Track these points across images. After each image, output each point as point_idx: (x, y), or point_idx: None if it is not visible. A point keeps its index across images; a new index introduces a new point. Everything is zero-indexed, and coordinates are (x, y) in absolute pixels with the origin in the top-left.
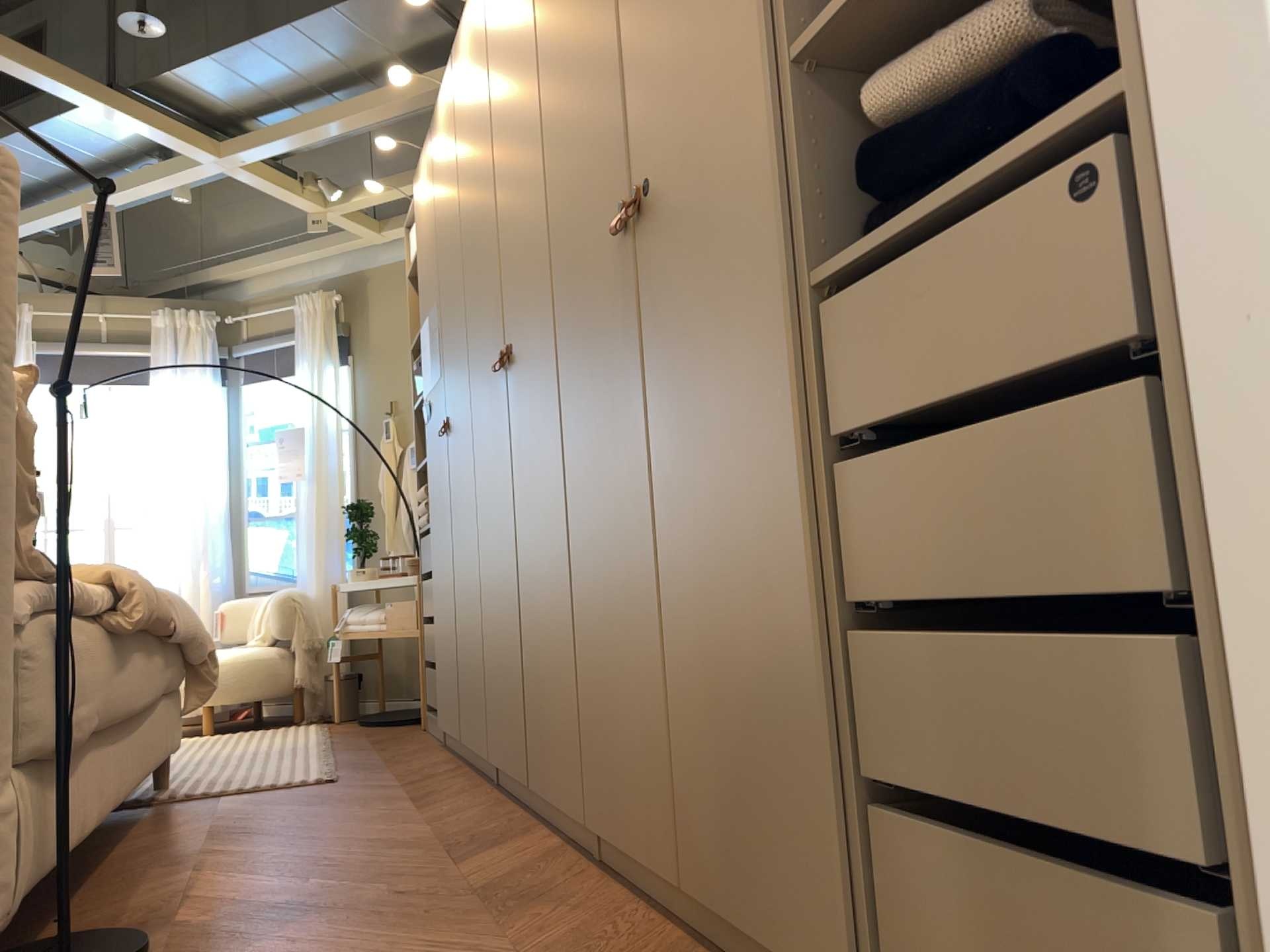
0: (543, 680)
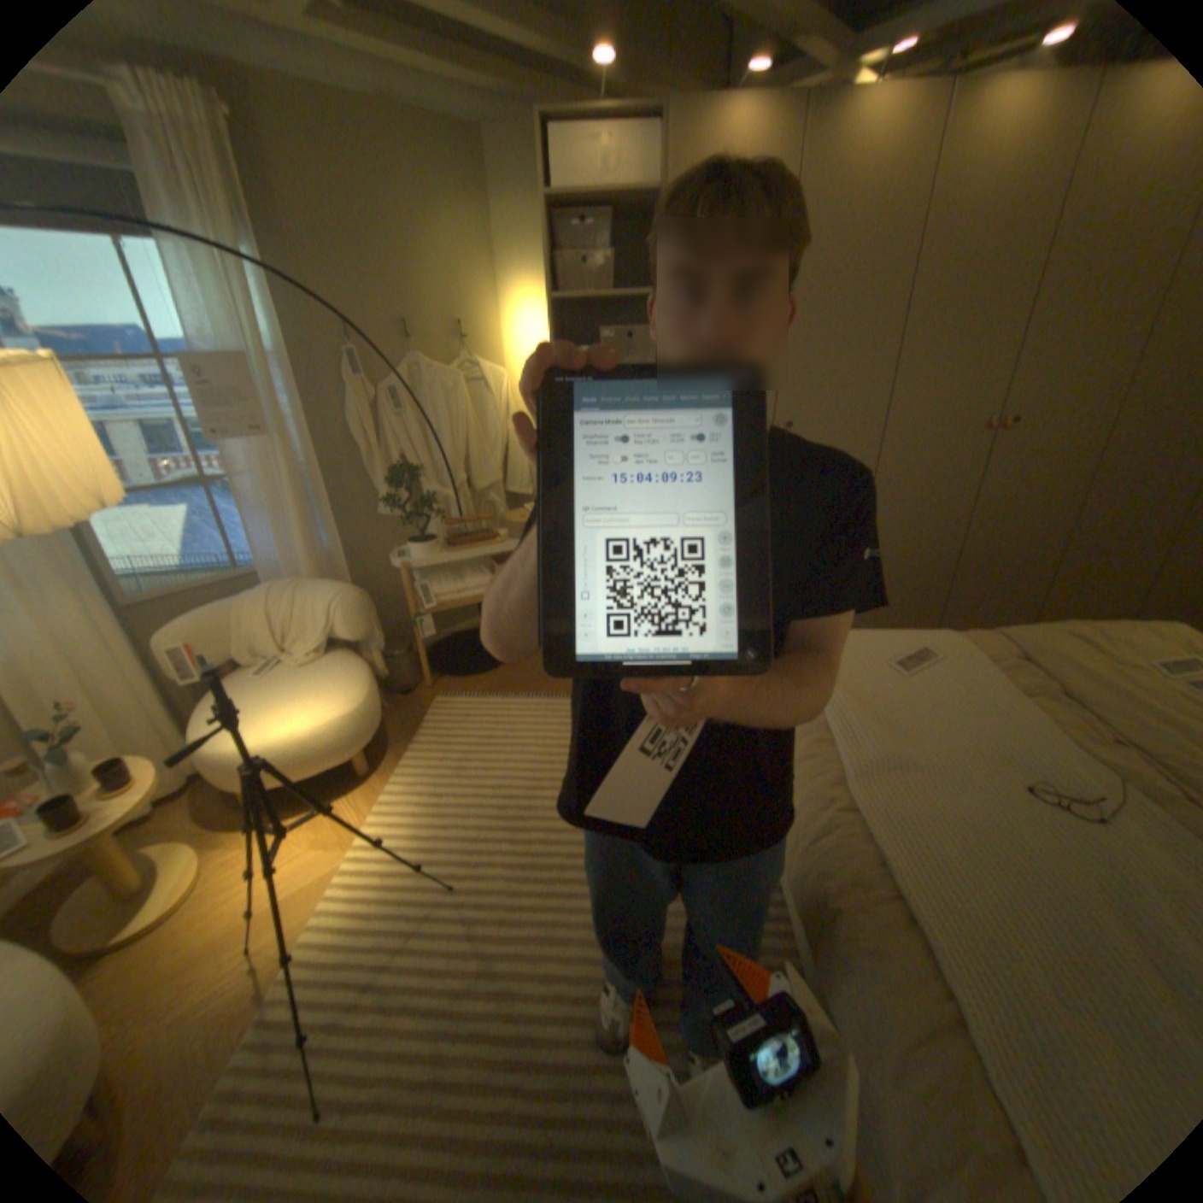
0: (980, 597)
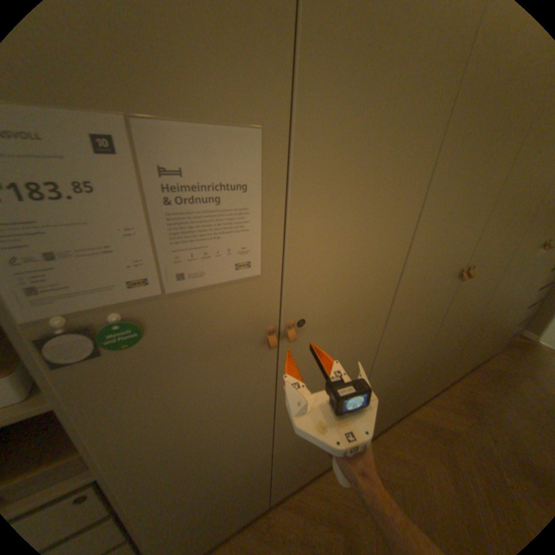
0: (427, 384)
